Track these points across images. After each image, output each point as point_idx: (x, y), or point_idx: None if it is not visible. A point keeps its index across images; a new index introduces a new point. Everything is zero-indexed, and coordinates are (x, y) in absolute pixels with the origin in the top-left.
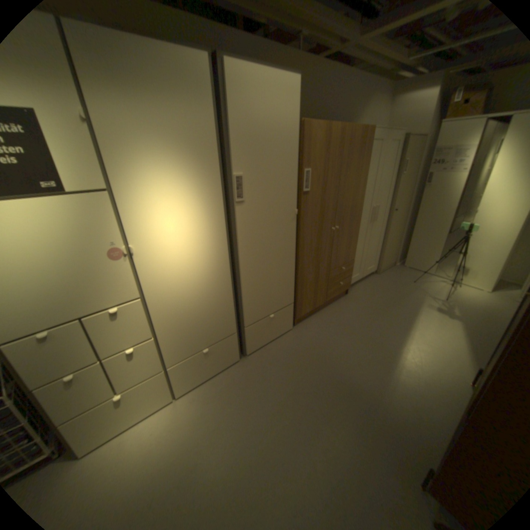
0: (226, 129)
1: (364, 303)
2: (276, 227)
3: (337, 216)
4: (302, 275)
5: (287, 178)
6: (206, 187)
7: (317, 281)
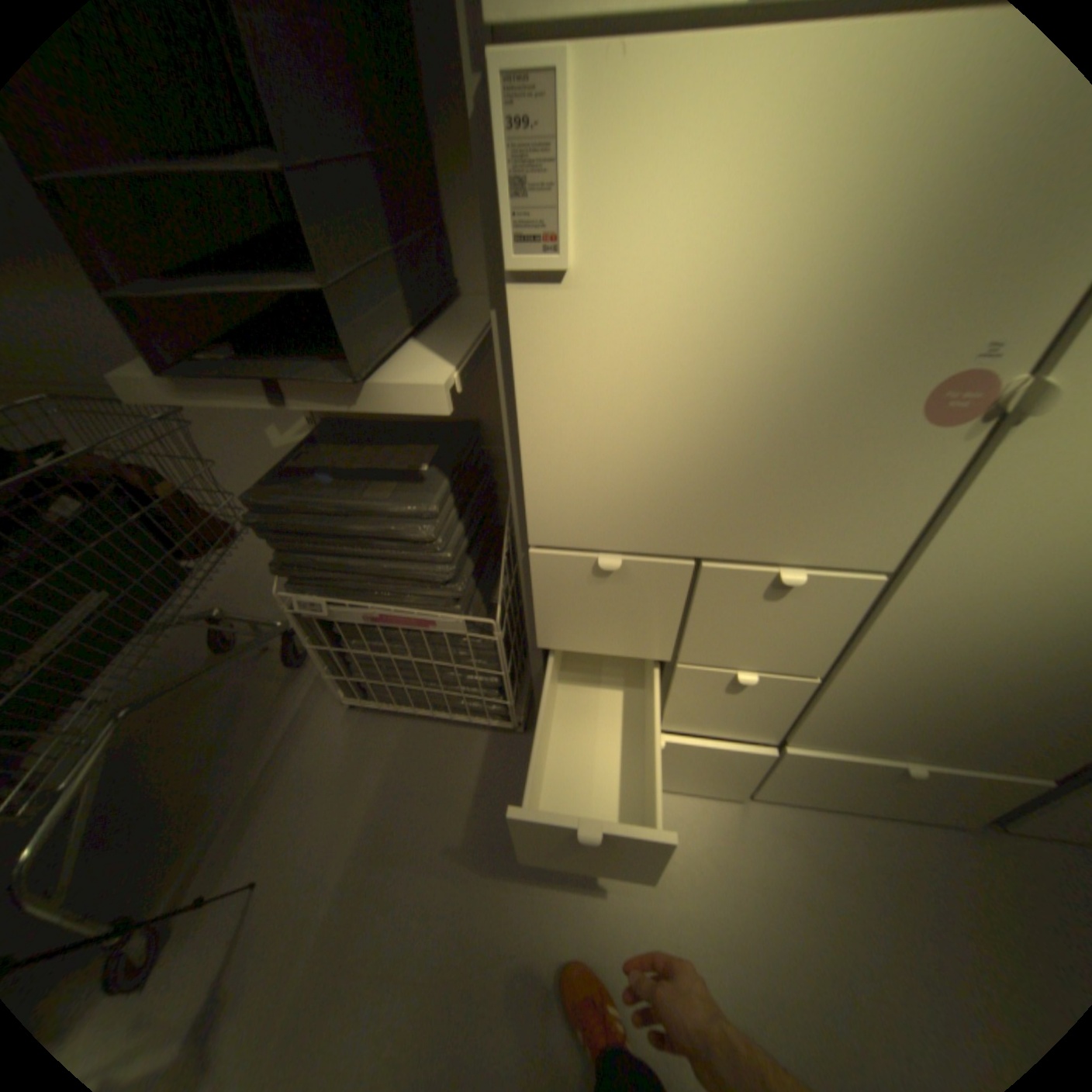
0: None
1: None
2: None
3: None
4: None
5: None
6: None
7: None
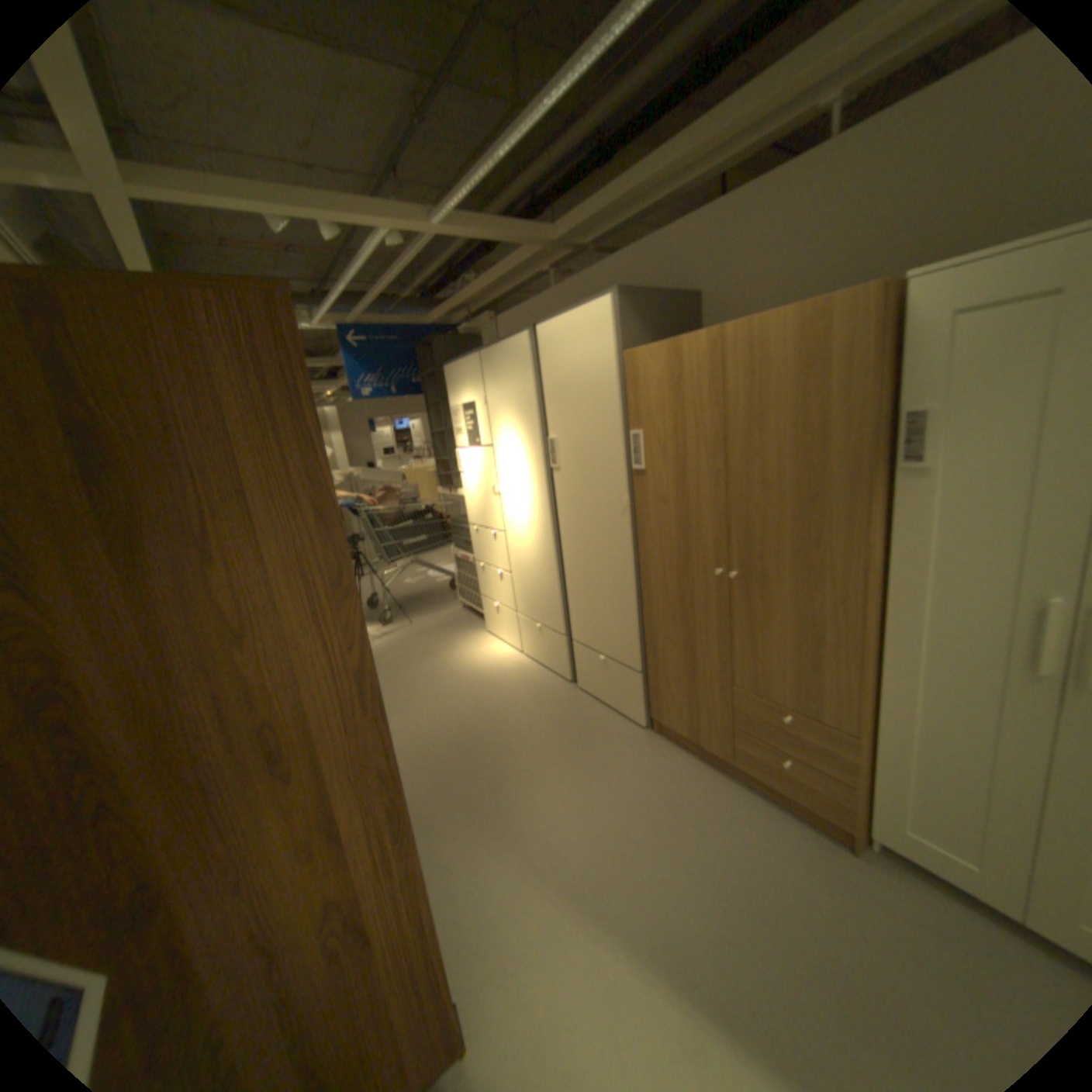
0: (545, 393)
1: (818, 895)
2: (598, 516)
3: (735, 546)
4: (654, 633)
5: (606, 446)
6: (532, 450)
7: (693, 677)
